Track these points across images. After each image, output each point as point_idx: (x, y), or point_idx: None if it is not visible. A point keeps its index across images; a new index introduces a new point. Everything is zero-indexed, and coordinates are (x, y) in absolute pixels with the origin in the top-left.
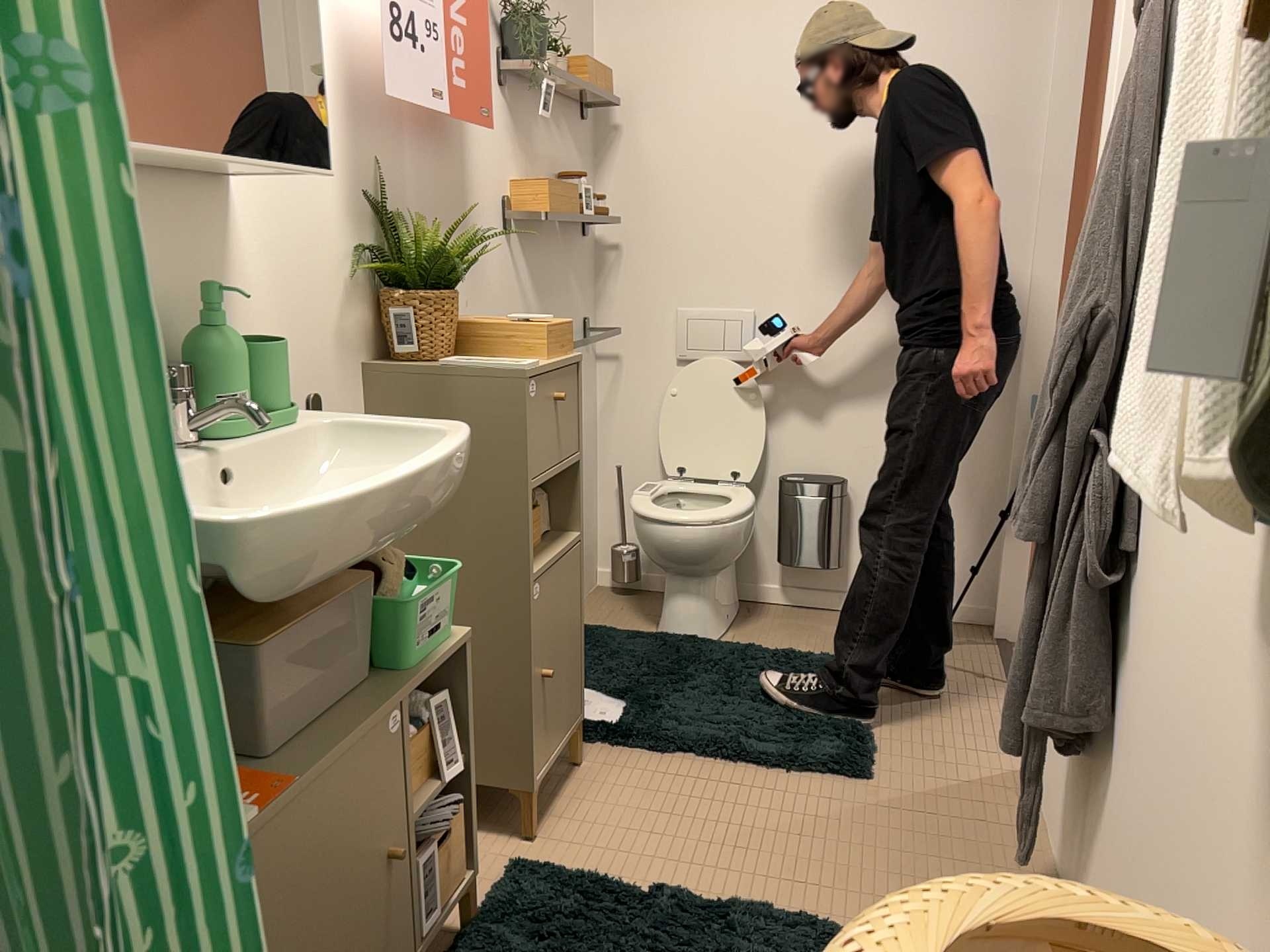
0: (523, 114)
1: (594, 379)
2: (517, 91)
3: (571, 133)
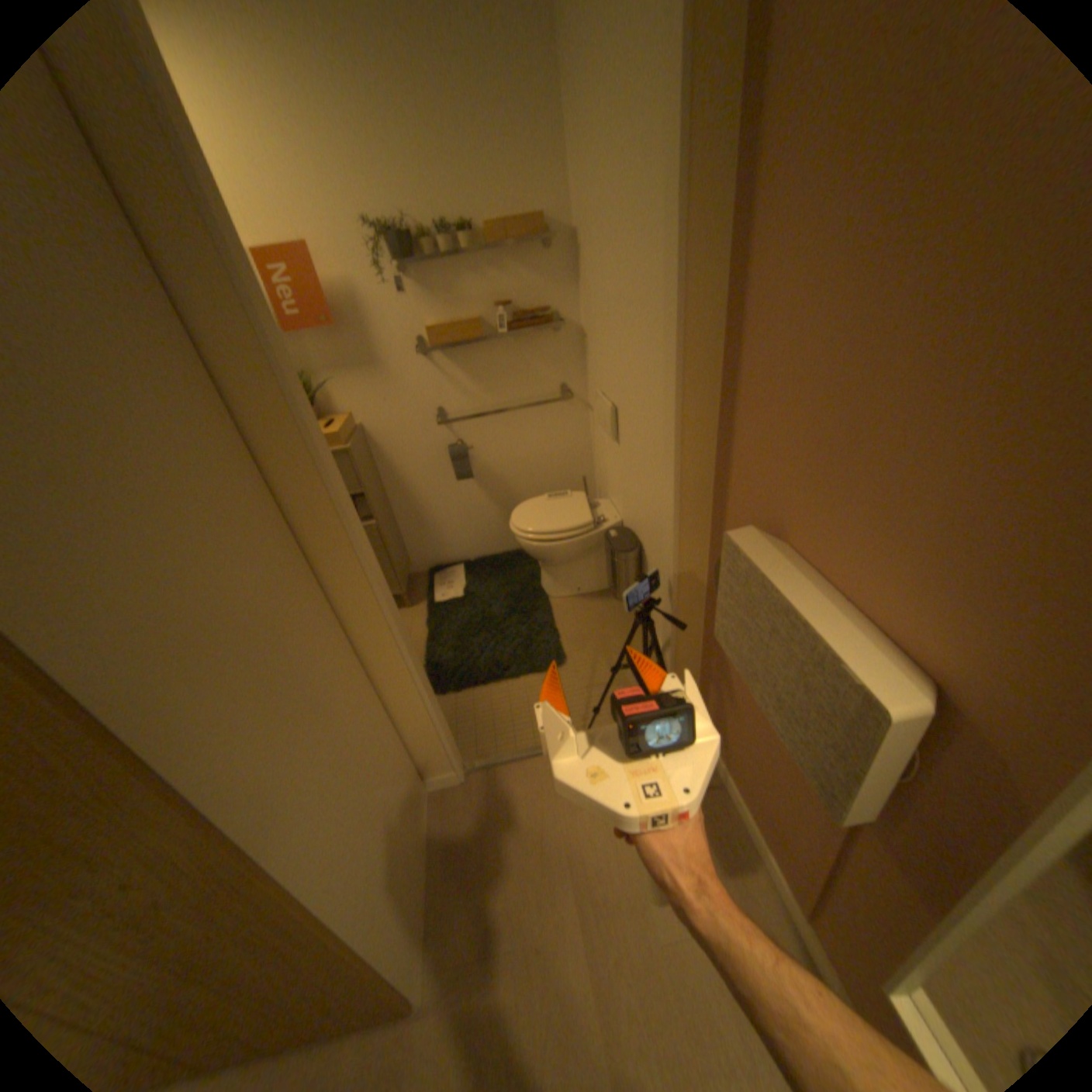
0: (432, 276)
1: (580, 419)
2: (418, 264)
3: (519, 261)
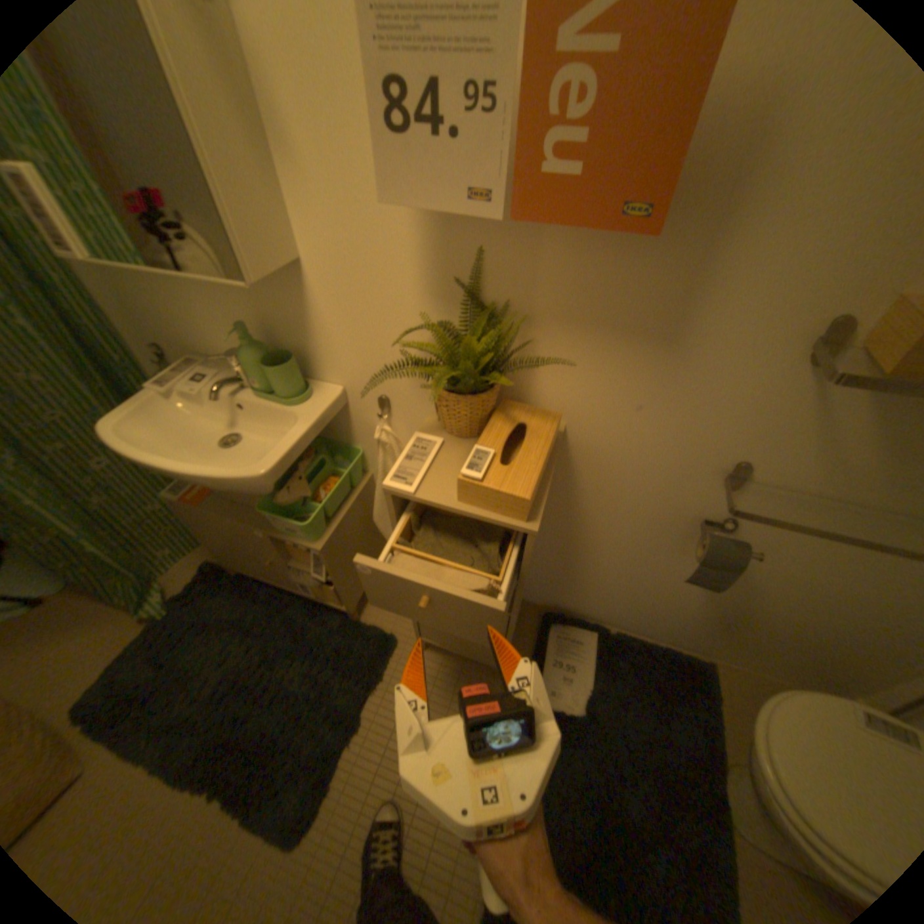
0: None
1: None
2: None
3: None
